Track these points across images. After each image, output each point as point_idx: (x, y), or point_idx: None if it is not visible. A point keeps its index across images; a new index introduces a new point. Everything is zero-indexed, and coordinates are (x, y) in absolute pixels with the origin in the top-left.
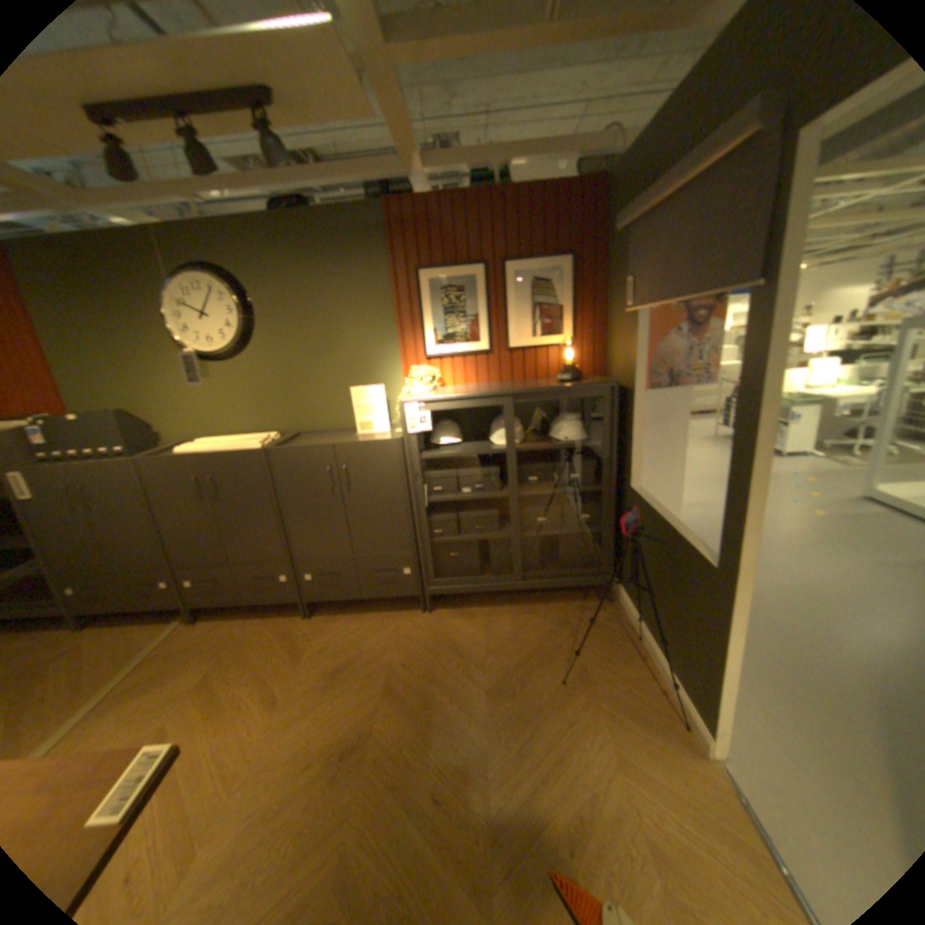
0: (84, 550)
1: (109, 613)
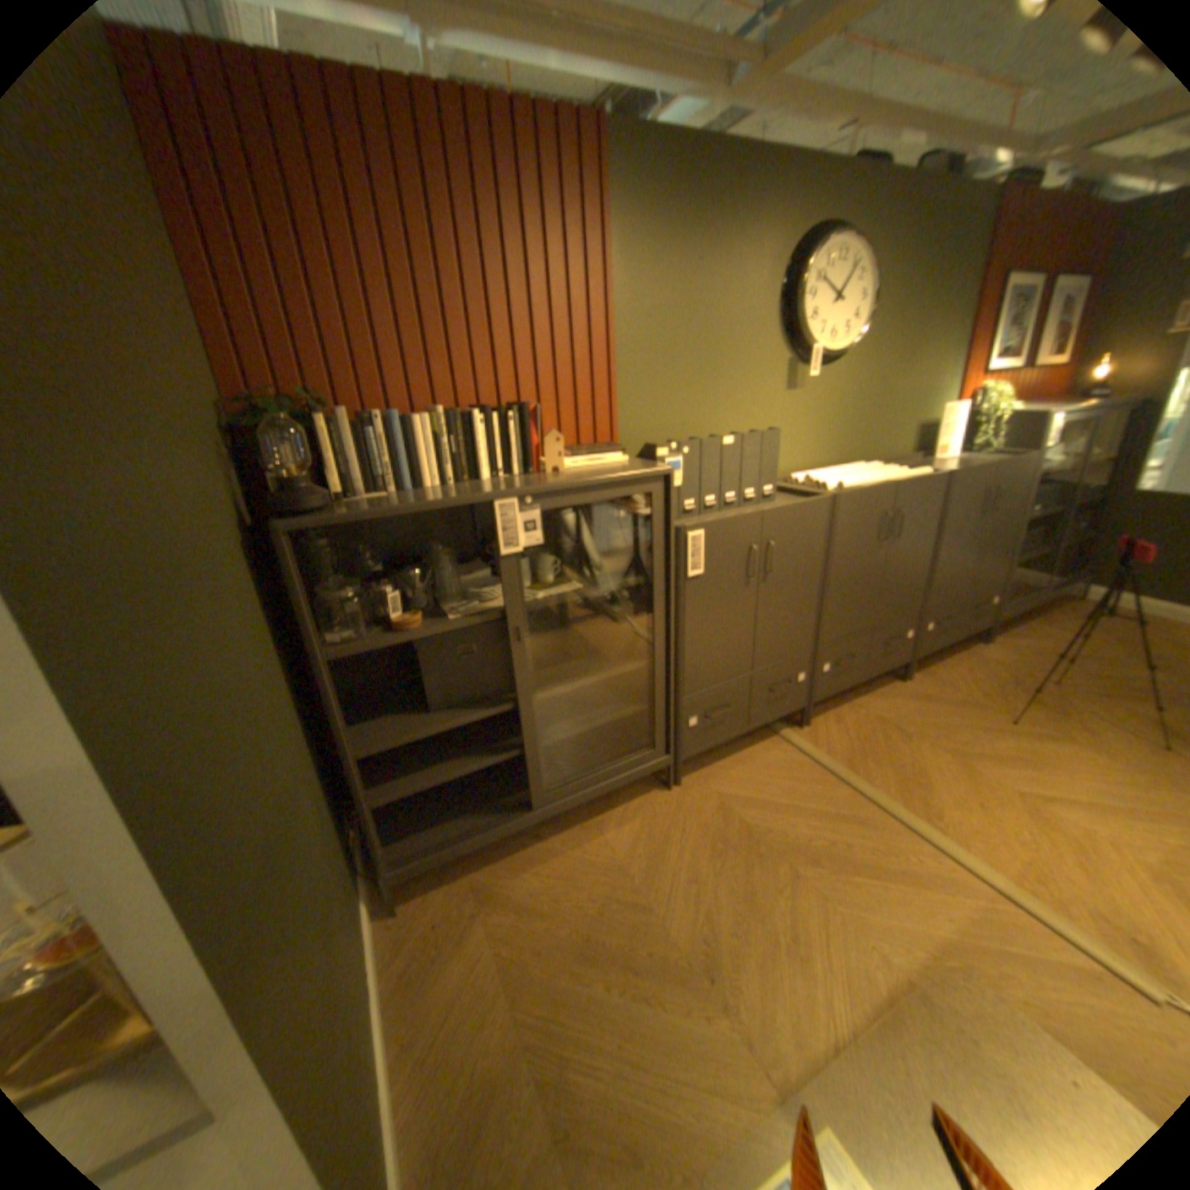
0: (734, 649)
1: (727, 742)
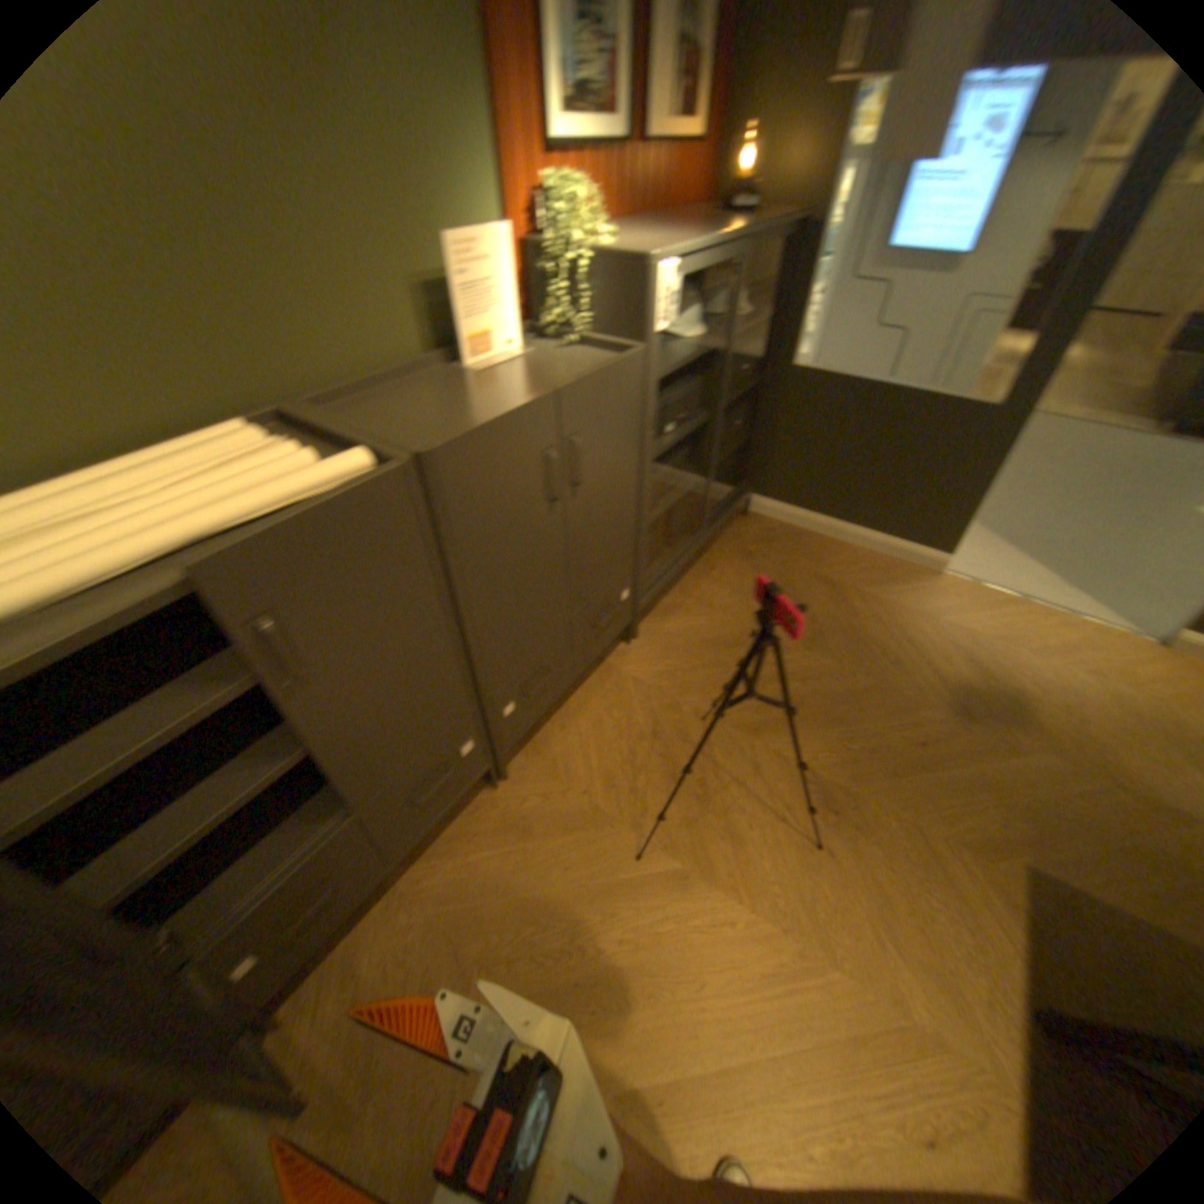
0: None
1: None
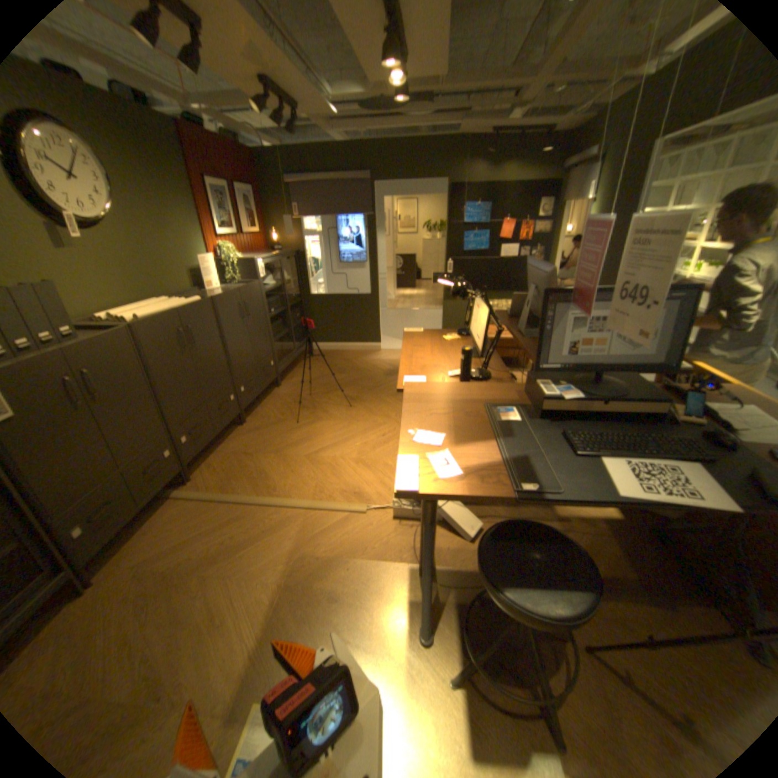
0: (90, 459)
1: (123, 527)
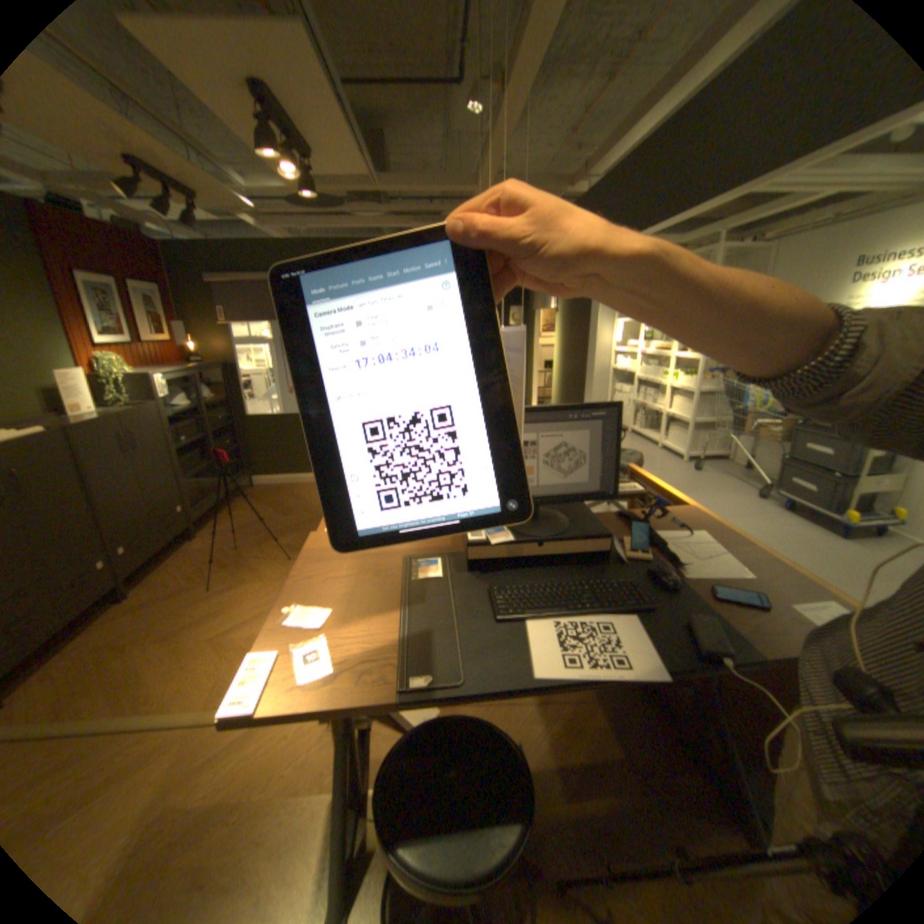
0: None
1: None
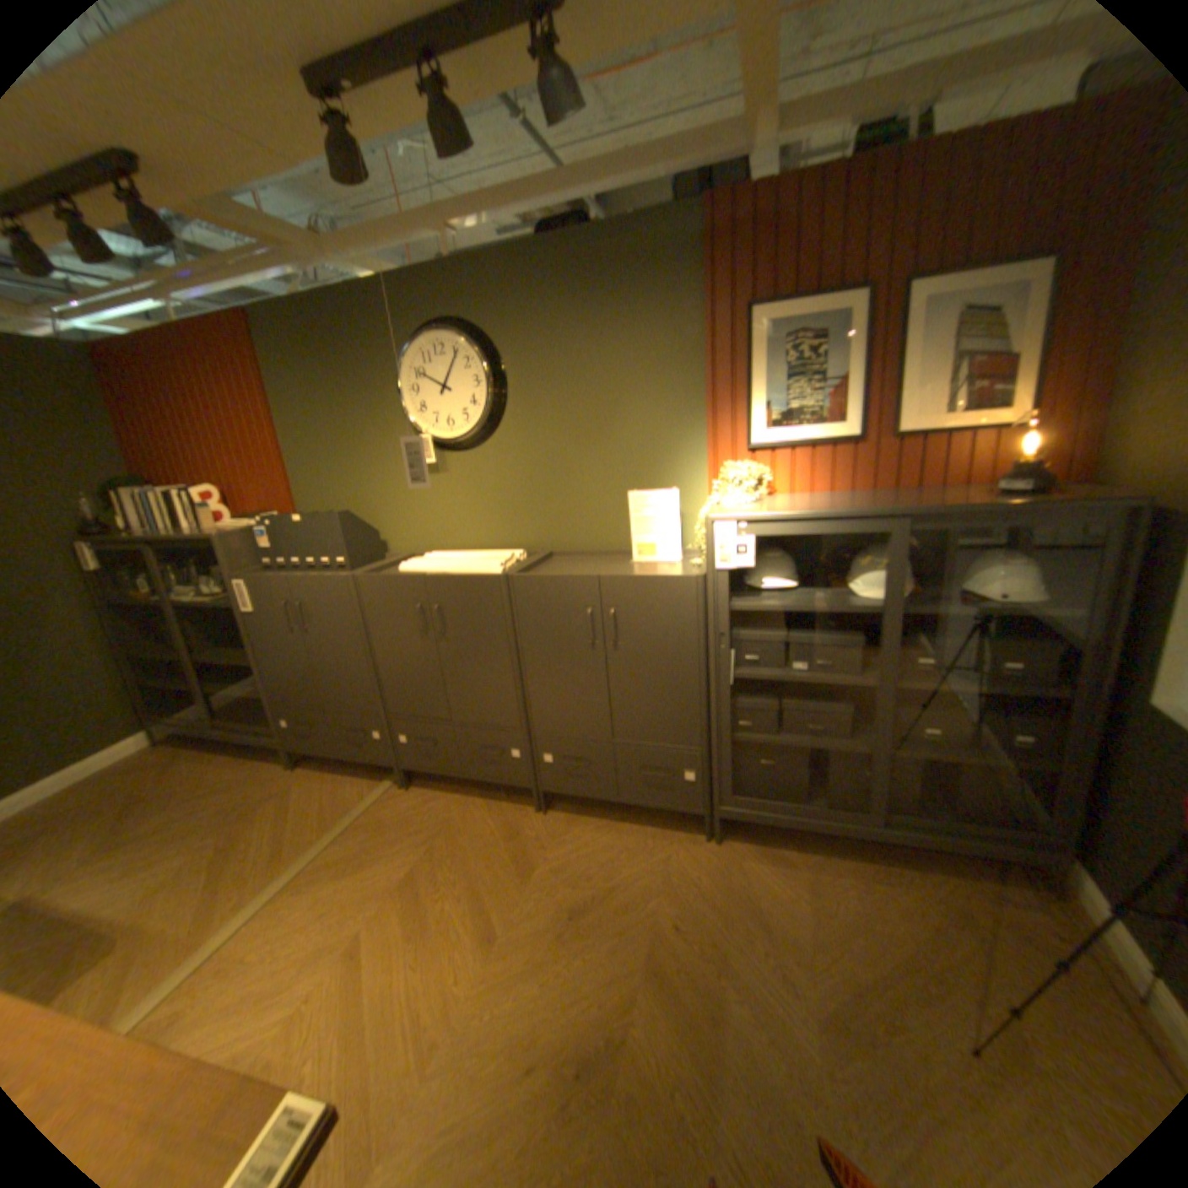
0: (298, 680)
1: (320, 757)
